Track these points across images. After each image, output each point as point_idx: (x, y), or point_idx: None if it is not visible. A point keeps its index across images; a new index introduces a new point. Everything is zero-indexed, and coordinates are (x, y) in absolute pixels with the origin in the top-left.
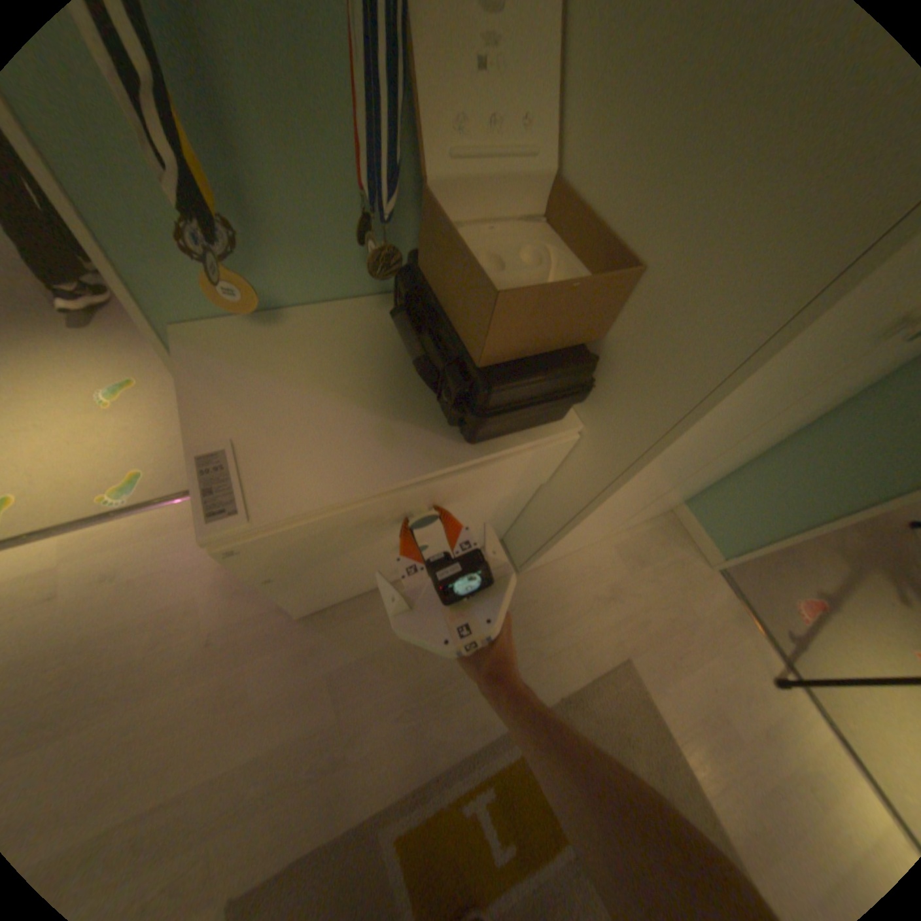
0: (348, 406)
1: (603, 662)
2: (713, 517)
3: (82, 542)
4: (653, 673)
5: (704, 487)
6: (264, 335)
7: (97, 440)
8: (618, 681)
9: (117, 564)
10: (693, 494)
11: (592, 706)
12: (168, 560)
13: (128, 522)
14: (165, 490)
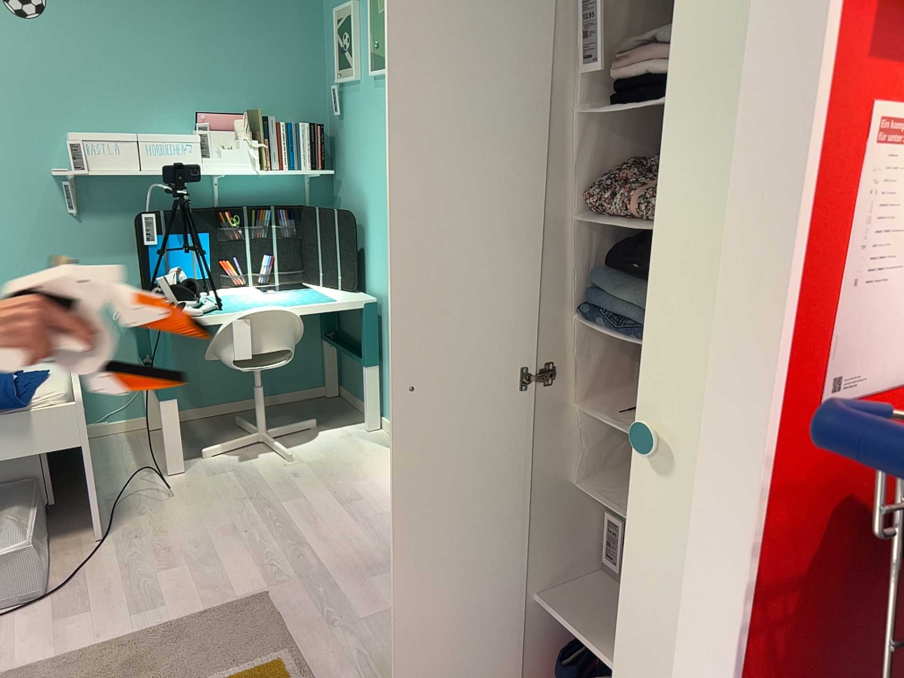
0: None
1: None
2: None
3: None
4: None
5: None
6: None
7: None
8: None
9: None
10: None
11: None
12: None
13: None
14: None
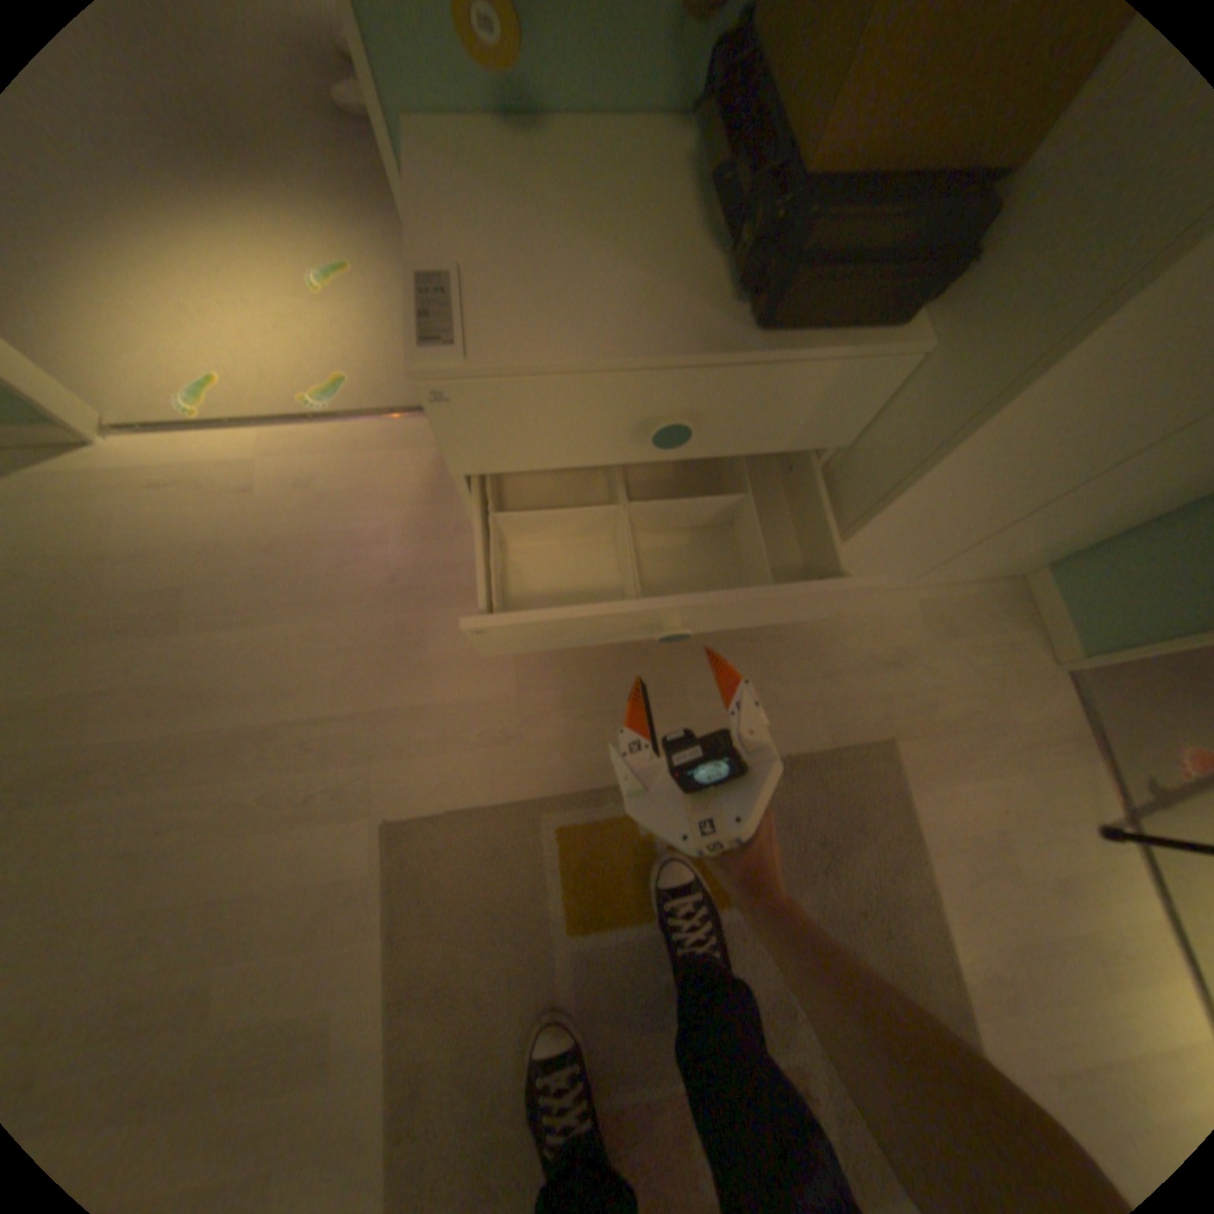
0: (607, 253)
1: (856, 733)
2: (1089, 592)
3: (281, 441)
4: (922, 764)
5: (1091, 544)
6: (516, 146)
7: (305, 331)
8: (870, 758)
9: (312, 473)
10: (1068, 554)
11: (826, 775)
12: (364, 481)
13: (327, 430)
14: (369, 404)
